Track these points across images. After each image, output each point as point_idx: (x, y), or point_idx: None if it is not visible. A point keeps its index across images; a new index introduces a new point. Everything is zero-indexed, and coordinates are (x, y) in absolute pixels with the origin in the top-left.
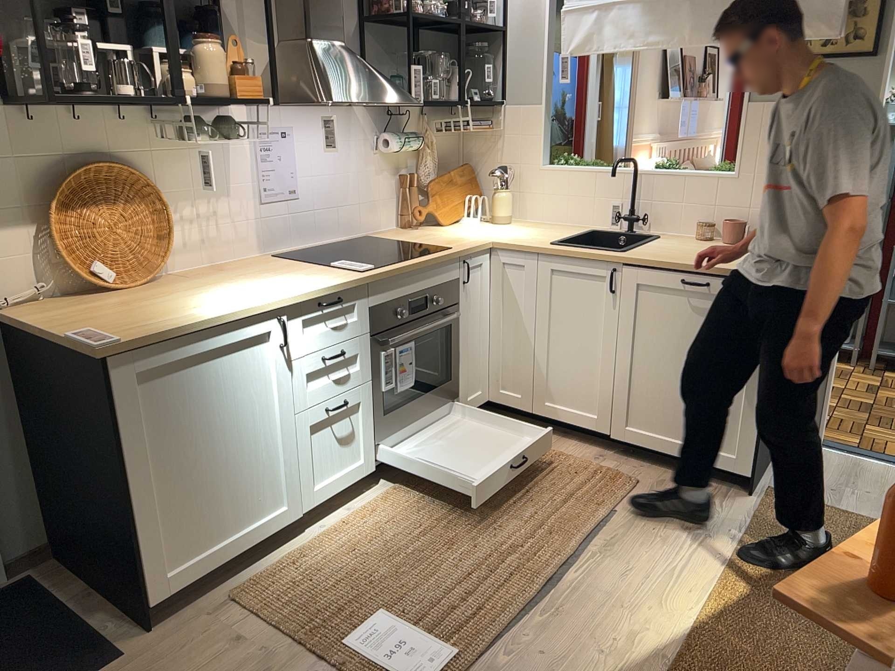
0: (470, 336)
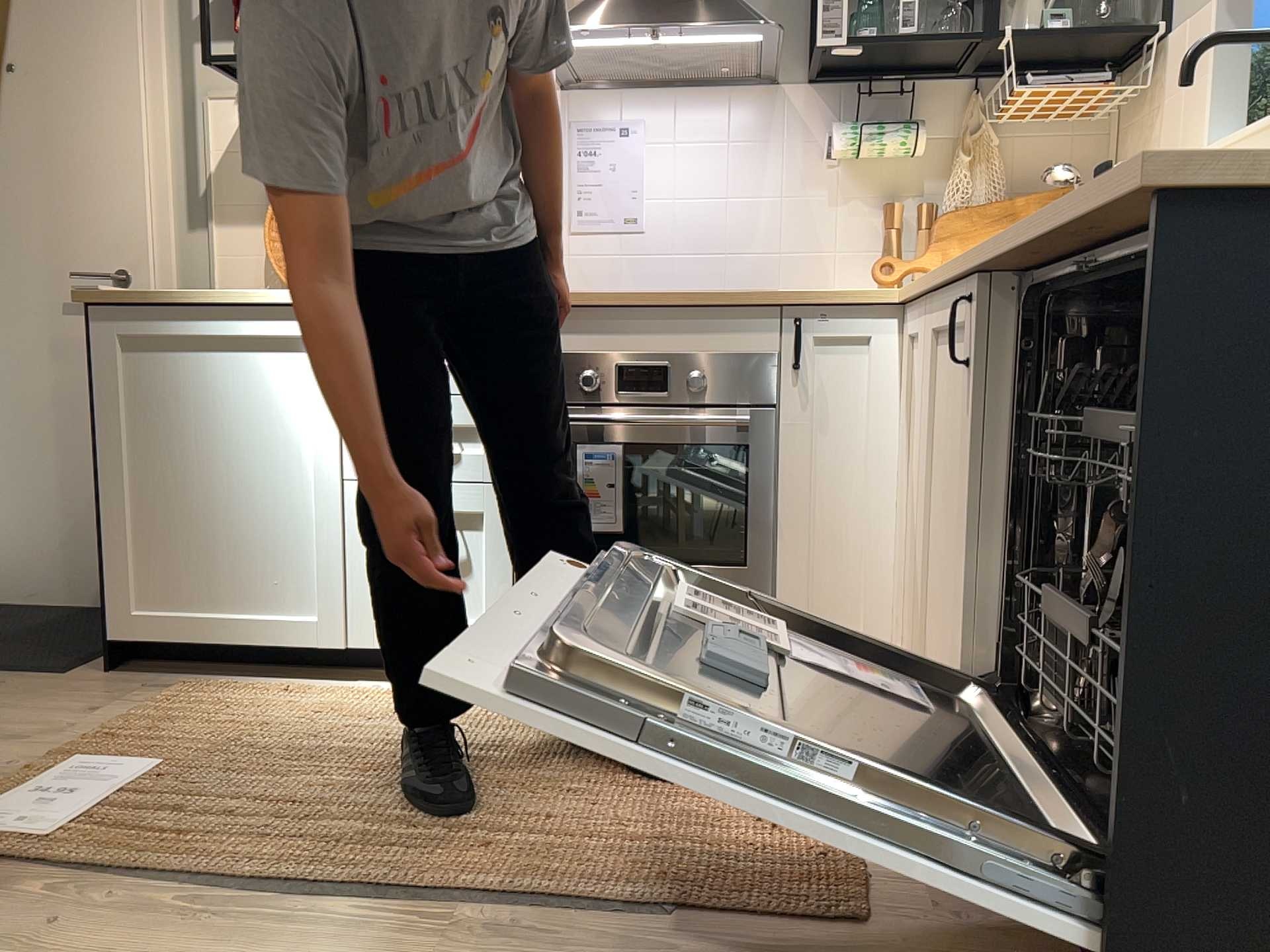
0: (821, 492)
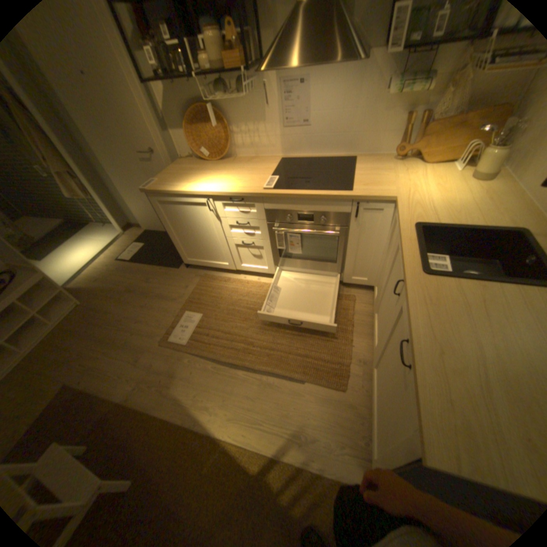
0: (359, 248)
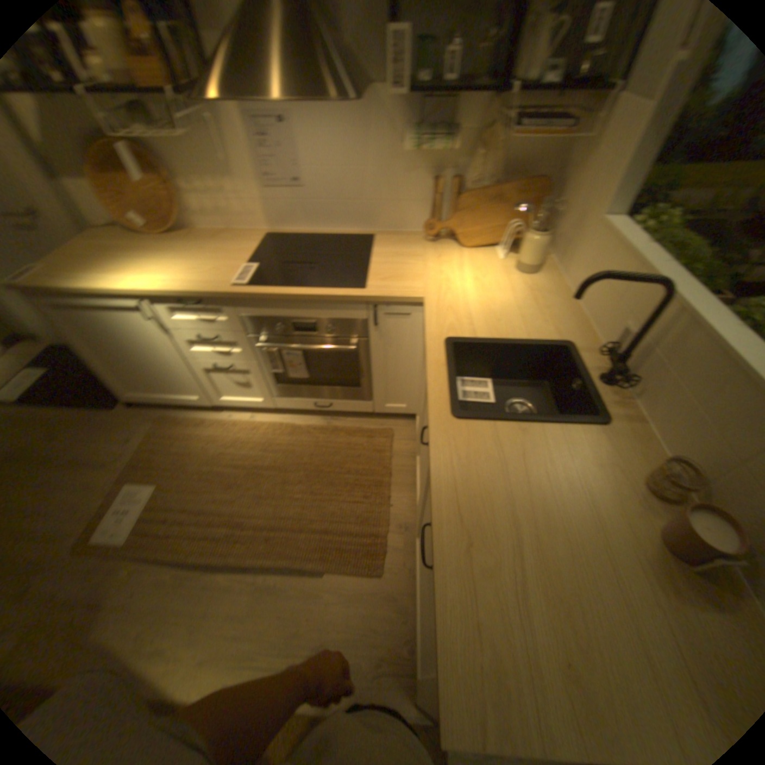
0: (386, 366)
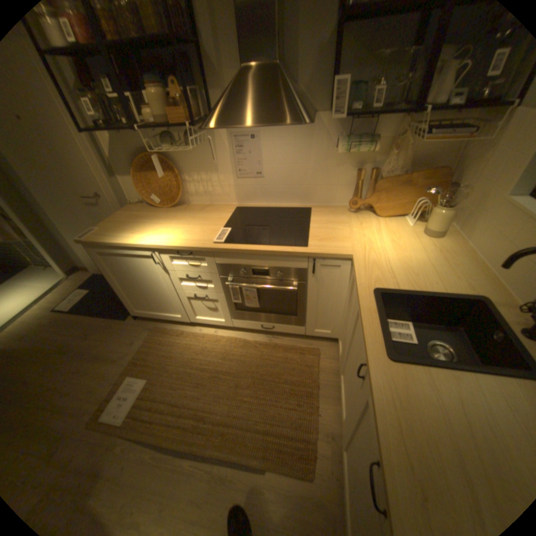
0: (319, 301)
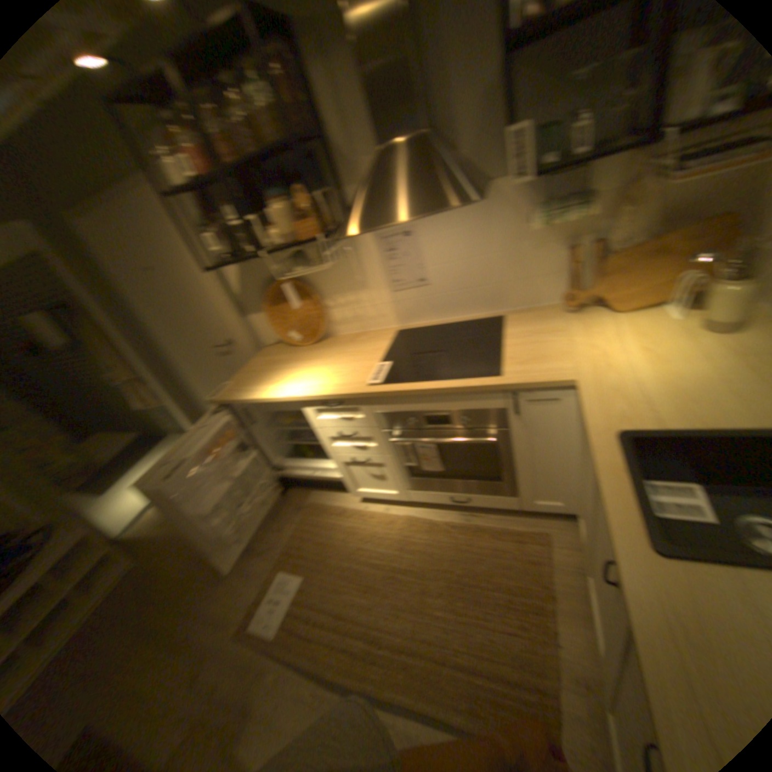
0: (533, 456)
